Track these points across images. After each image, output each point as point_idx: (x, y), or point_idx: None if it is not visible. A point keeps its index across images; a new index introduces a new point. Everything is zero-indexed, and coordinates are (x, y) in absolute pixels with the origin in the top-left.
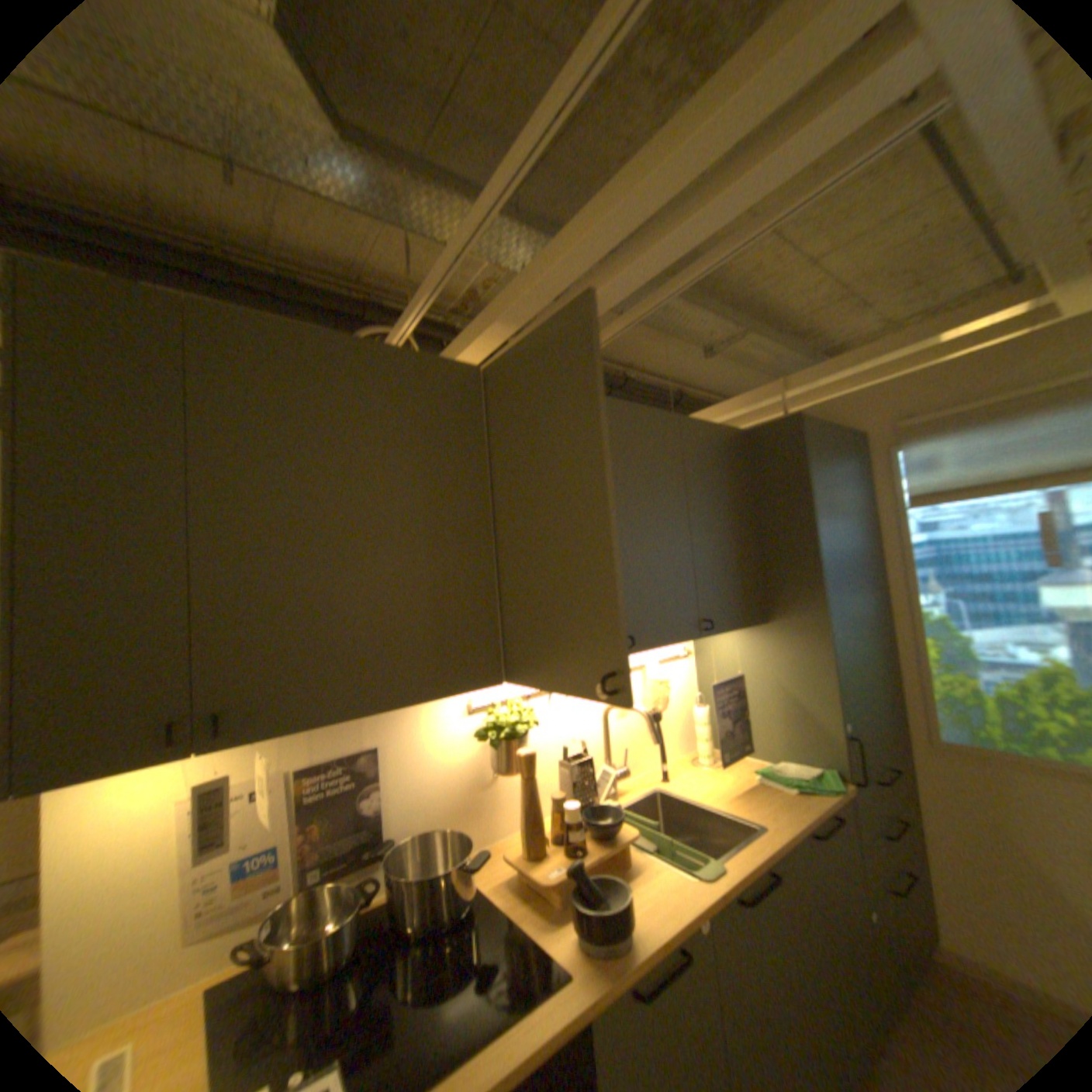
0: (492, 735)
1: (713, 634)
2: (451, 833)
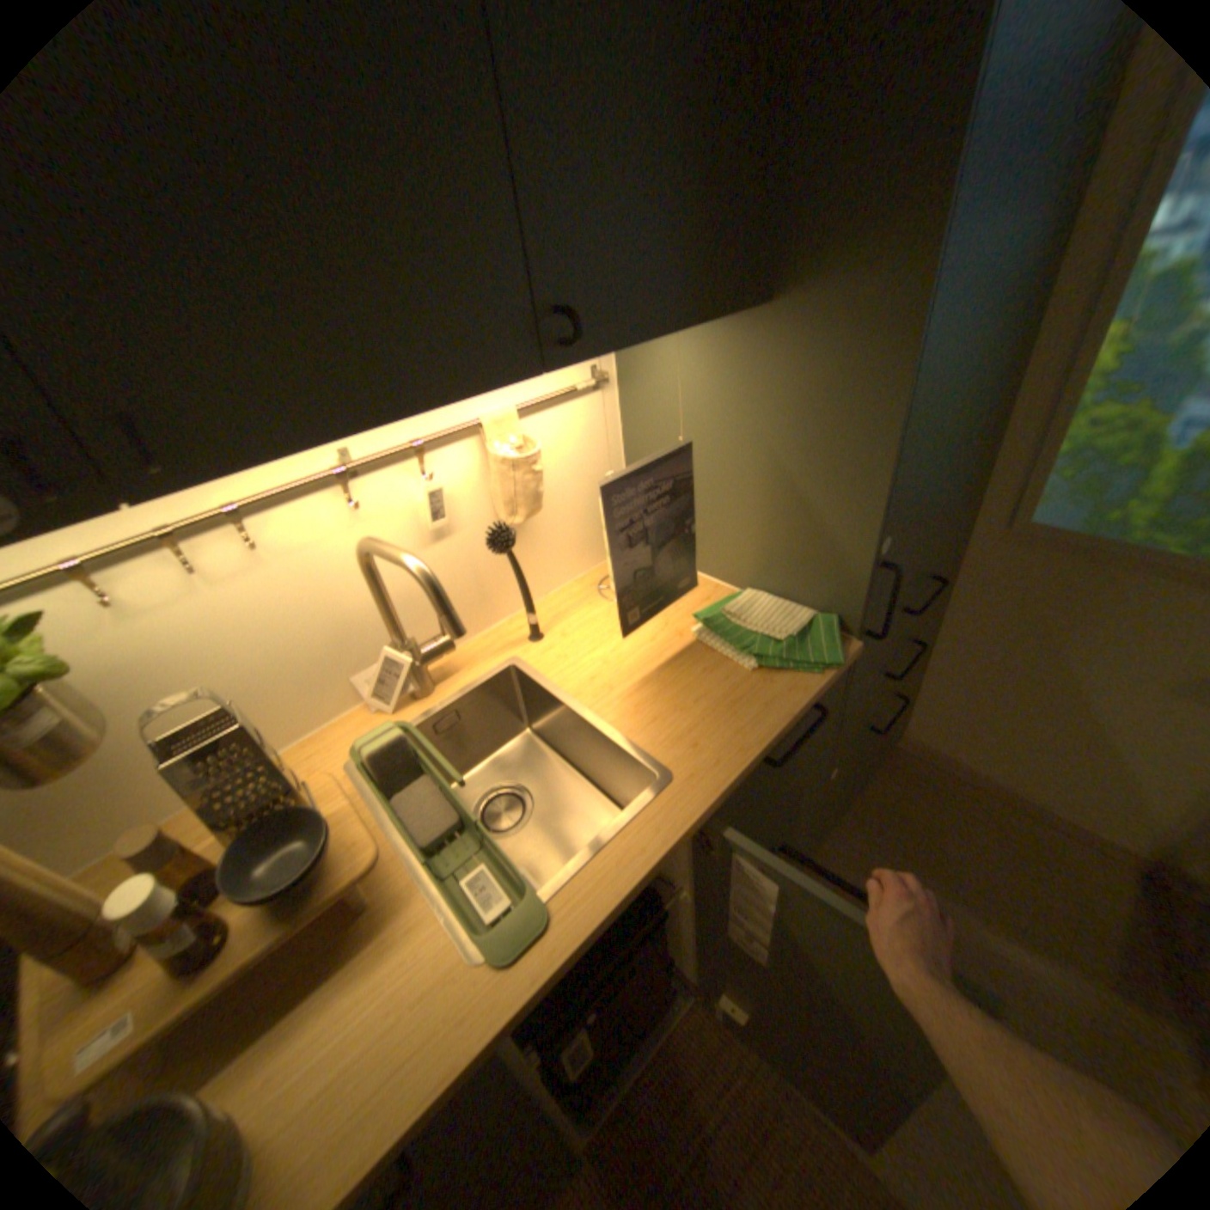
0: None
1: (601, 348)
2: None
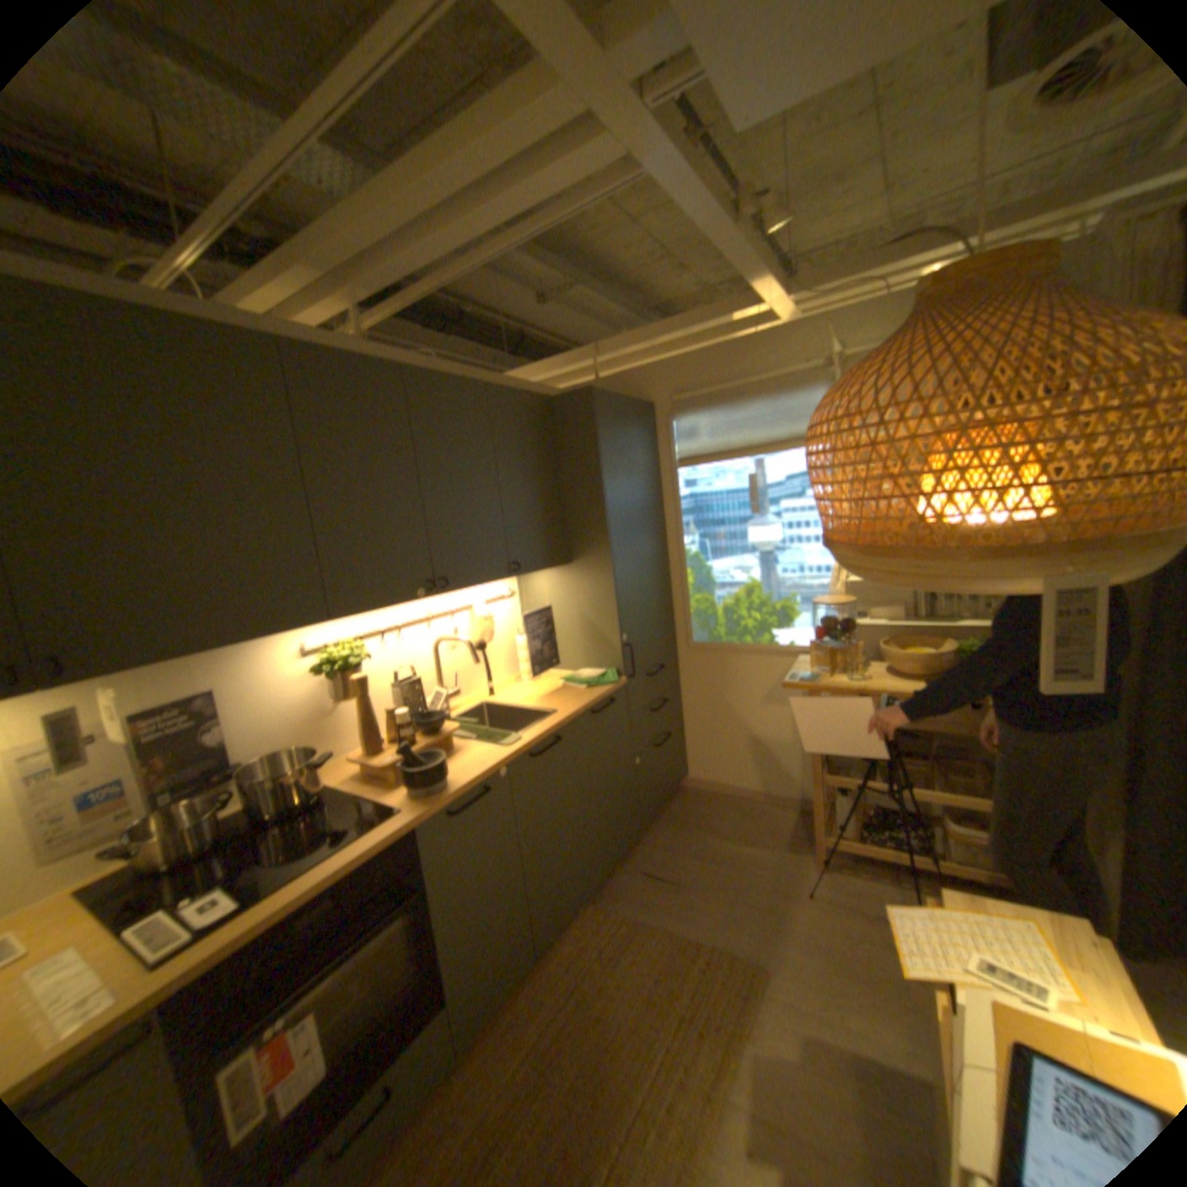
0: (326, 668)
1: (522, 574)
2: (296, 750)
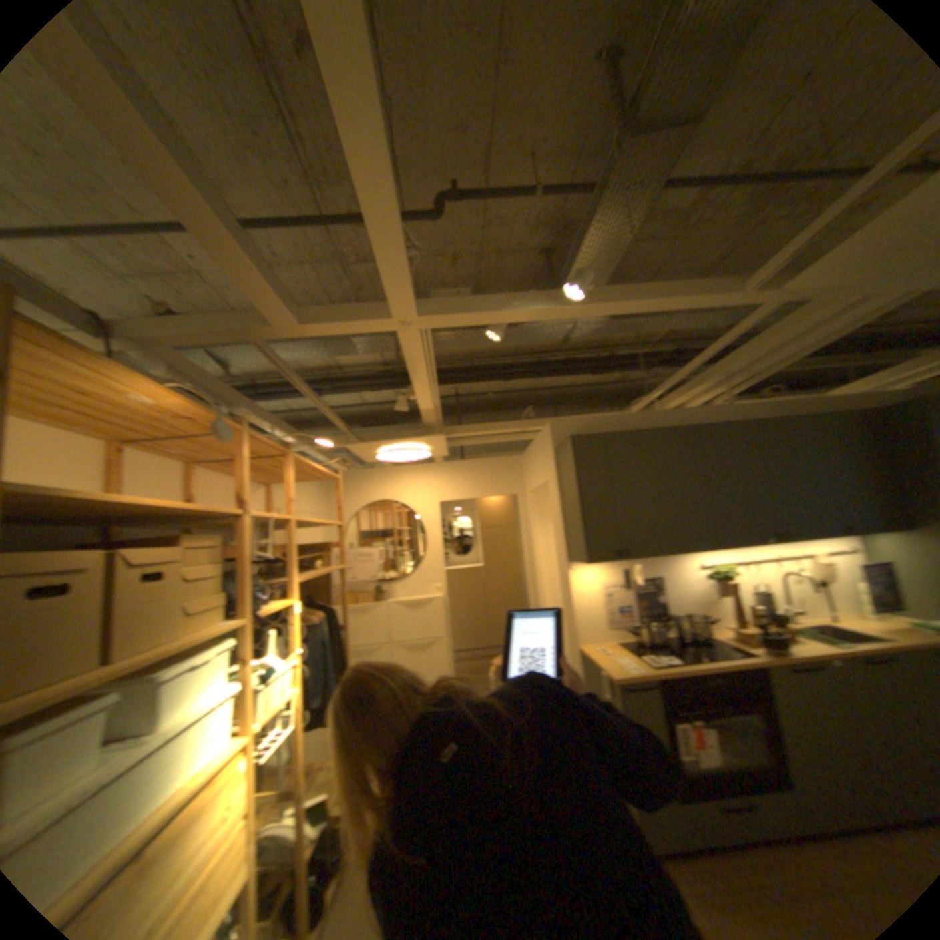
0: (715, 577)
1: (858, 536)
2: (700, 616)
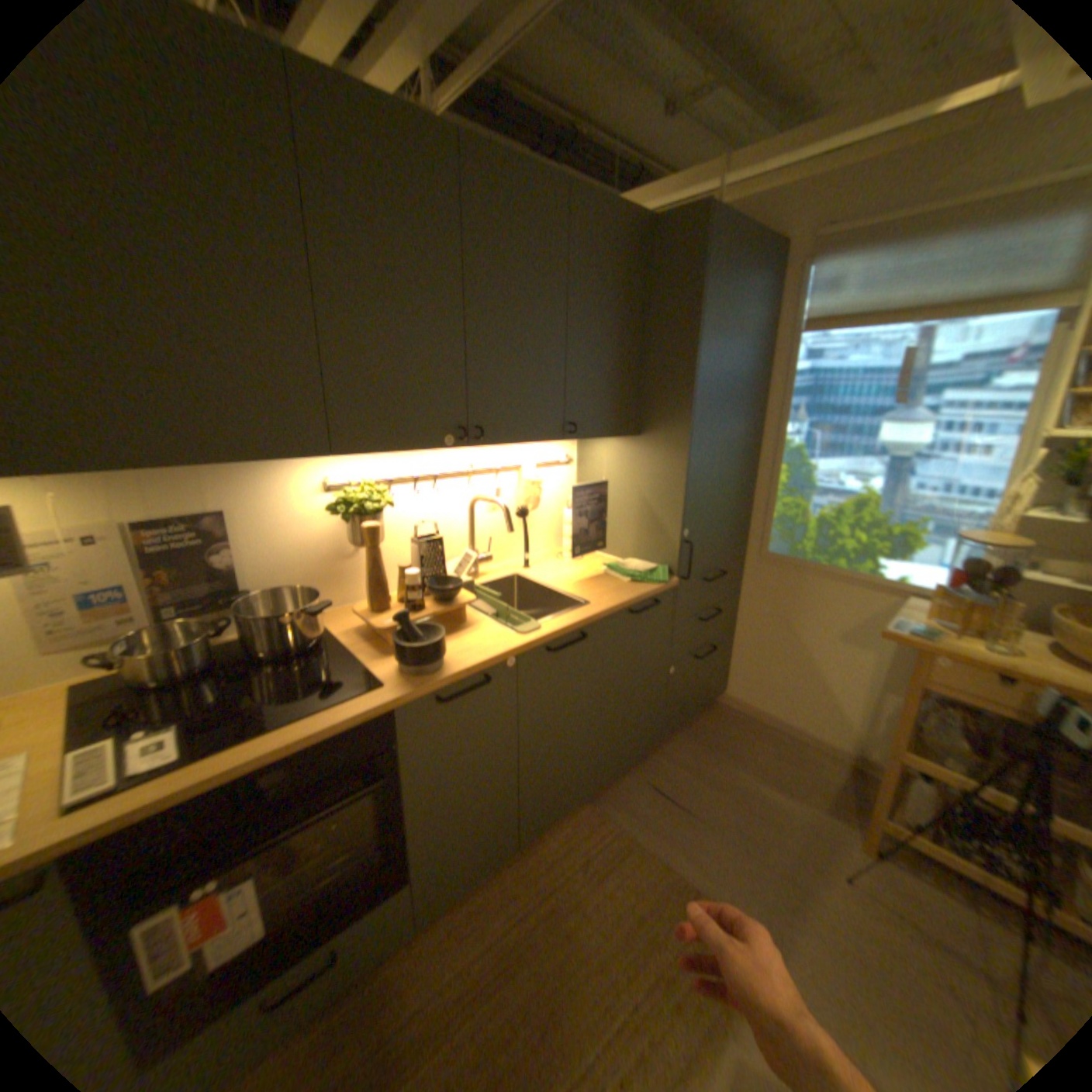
0: (341, 509)
1: (578, 439)
2: (305, 589)
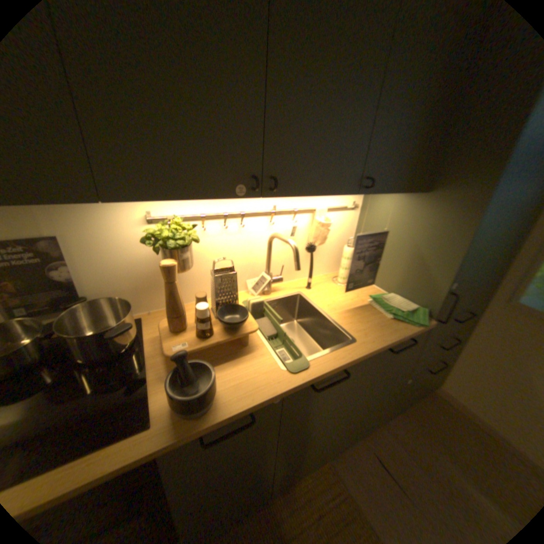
0: (150, 243)
1: (373, 192)
2: (127, 301)
